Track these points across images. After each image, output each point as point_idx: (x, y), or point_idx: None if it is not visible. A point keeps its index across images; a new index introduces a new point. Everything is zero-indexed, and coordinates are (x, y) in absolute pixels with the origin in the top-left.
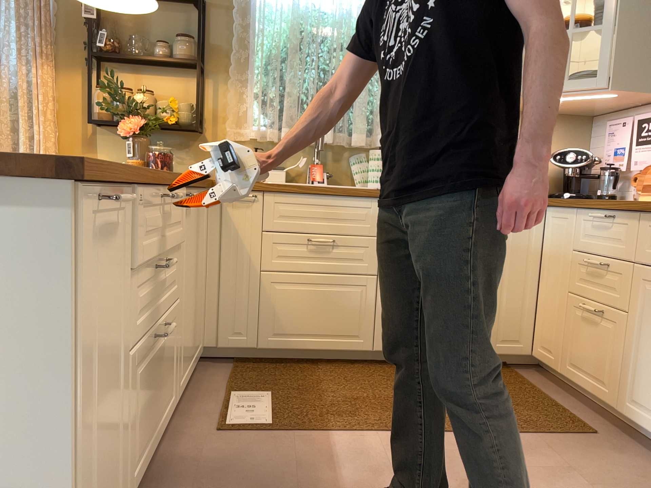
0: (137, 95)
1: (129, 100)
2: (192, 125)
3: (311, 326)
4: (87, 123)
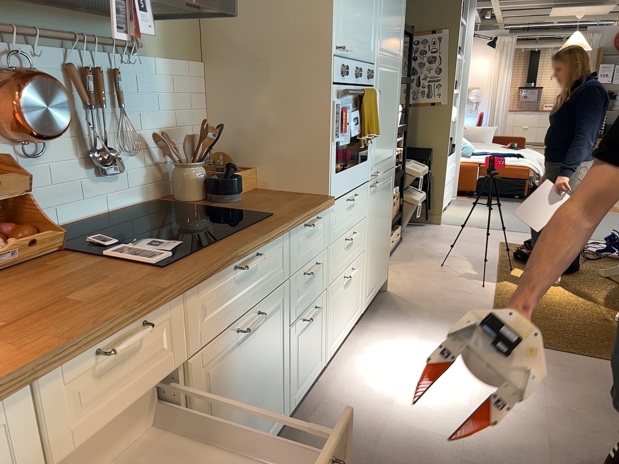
0: None
1: None
2: None
3: None
4: None
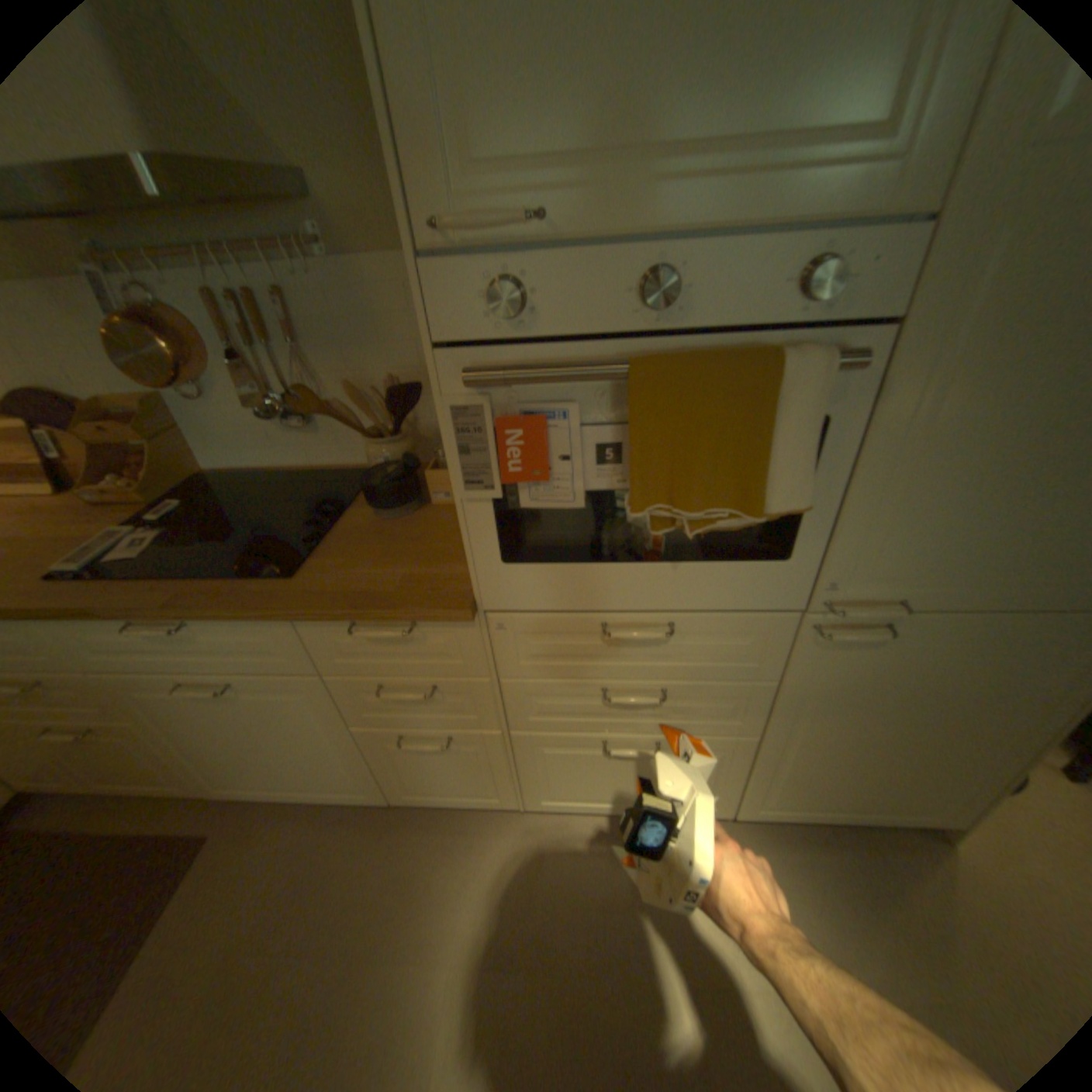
0: None
1: None
2: None
3: None
4: None
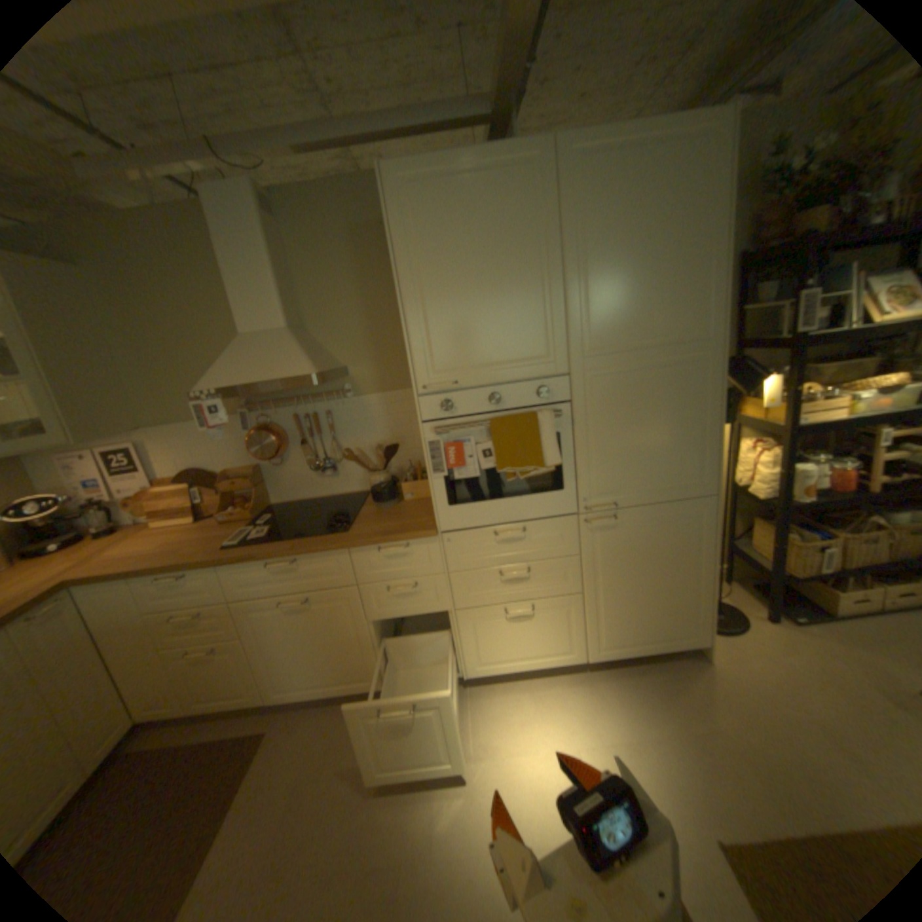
0: None
1: None
2: None
3: None
4: None
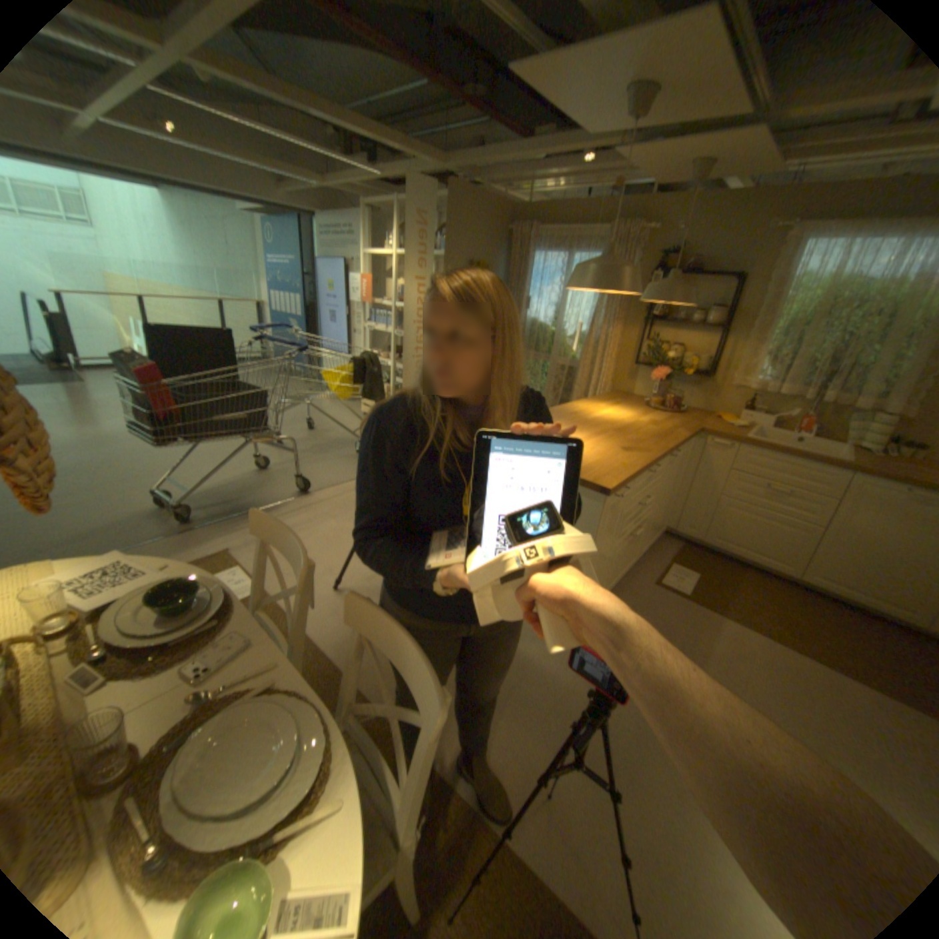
0: (670, 346)
1: (662, 355)
2: (706, 369)
3: (750, 543)
4: (632, 360)
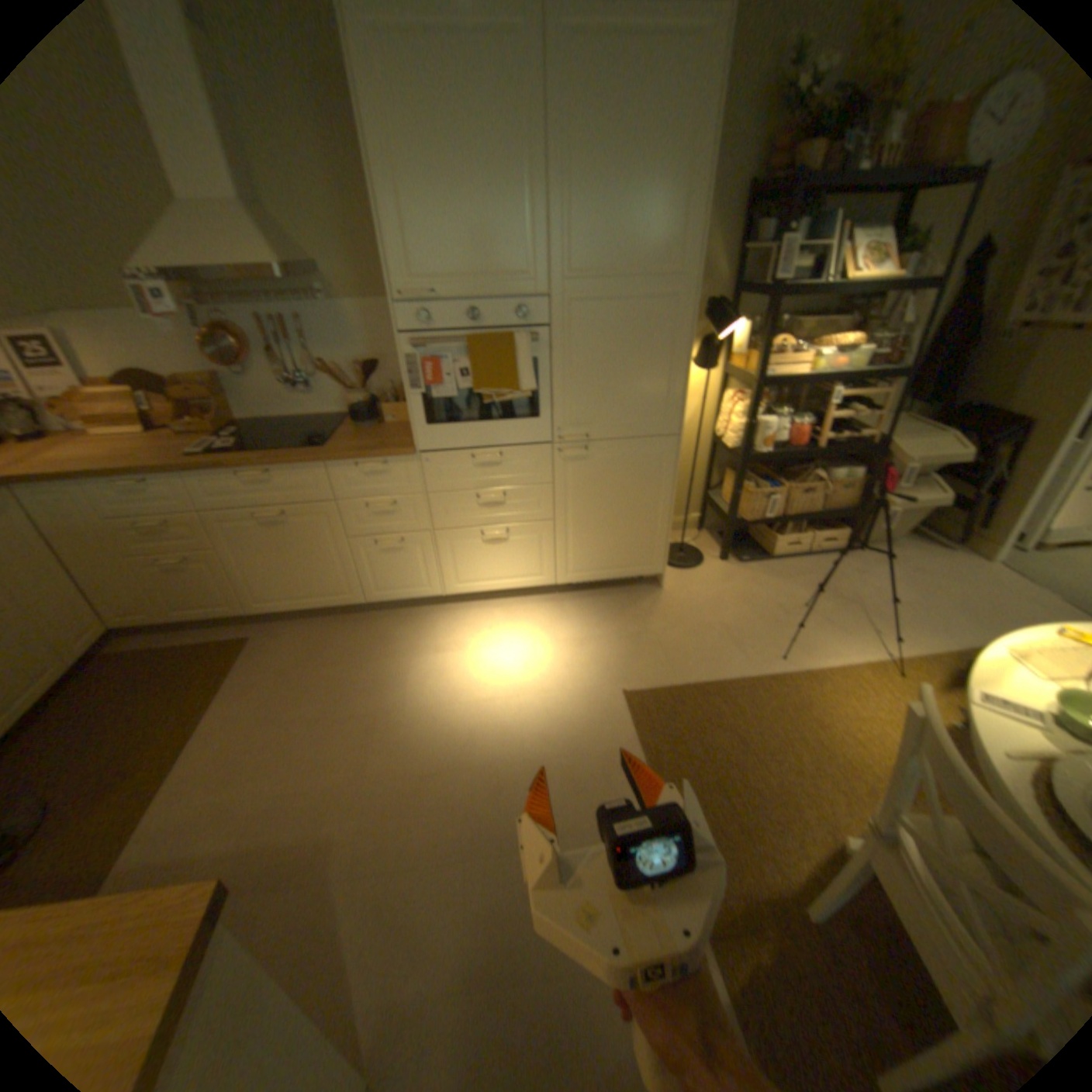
0: None
1: None
2: None
3: None
4: None
